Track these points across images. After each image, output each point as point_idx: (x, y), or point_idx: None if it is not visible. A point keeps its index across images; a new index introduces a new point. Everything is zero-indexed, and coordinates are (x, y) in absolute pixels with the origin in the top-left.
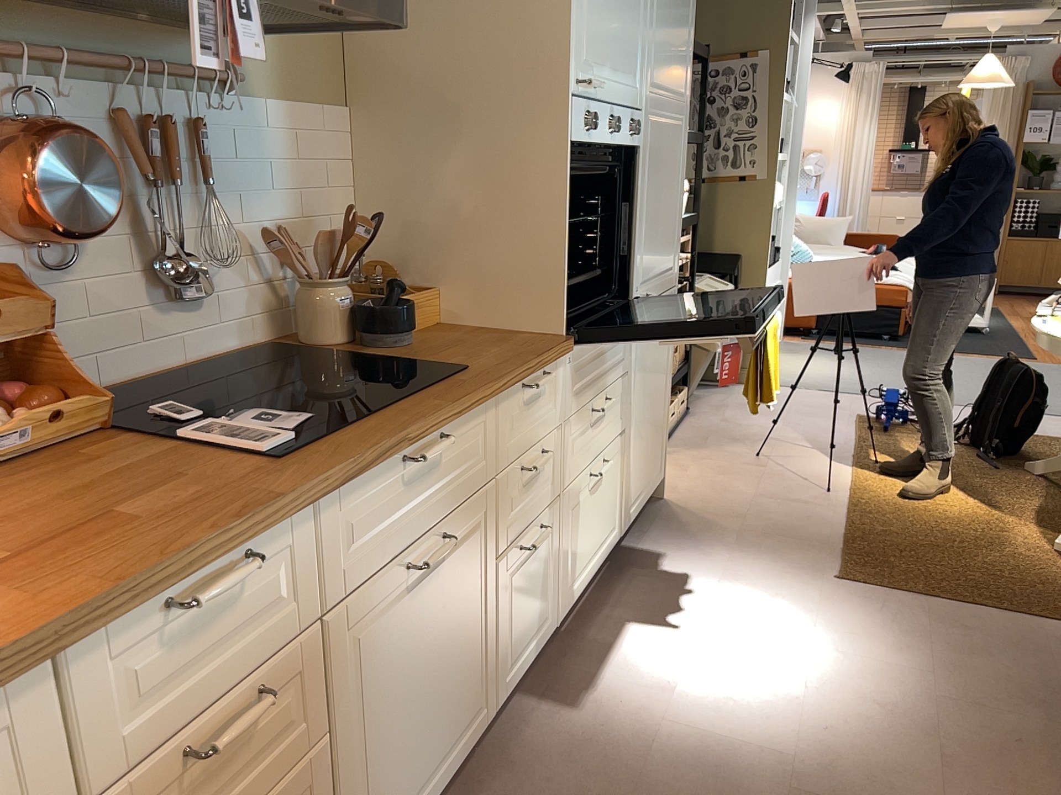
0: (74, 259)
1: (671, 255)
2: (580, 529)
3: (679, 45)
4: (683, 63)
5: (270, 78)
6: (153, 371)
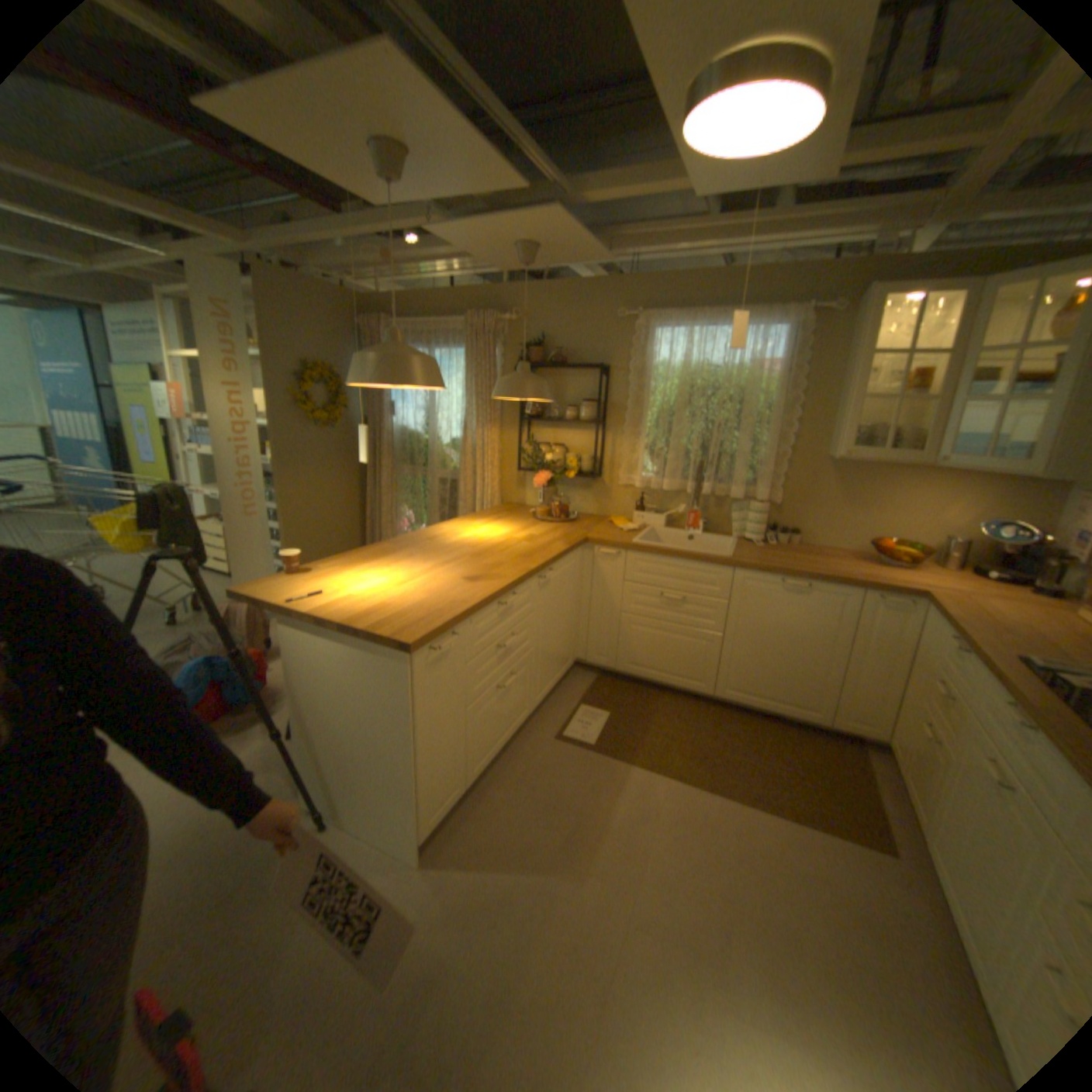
0: None
1: None
2: None
3: None
4: None
5: None
6: None
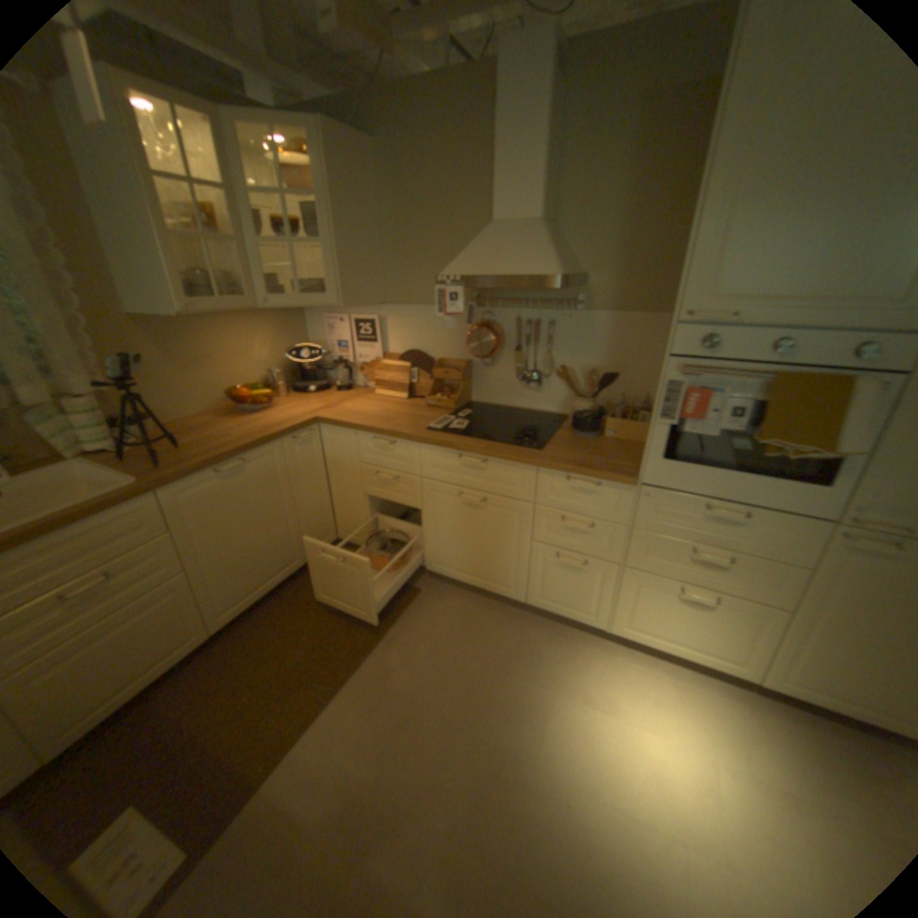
0: (493, 364)
1: None
2: (654, 607)
3: None
4: None
5: (606, 299)
6: (514, 406)
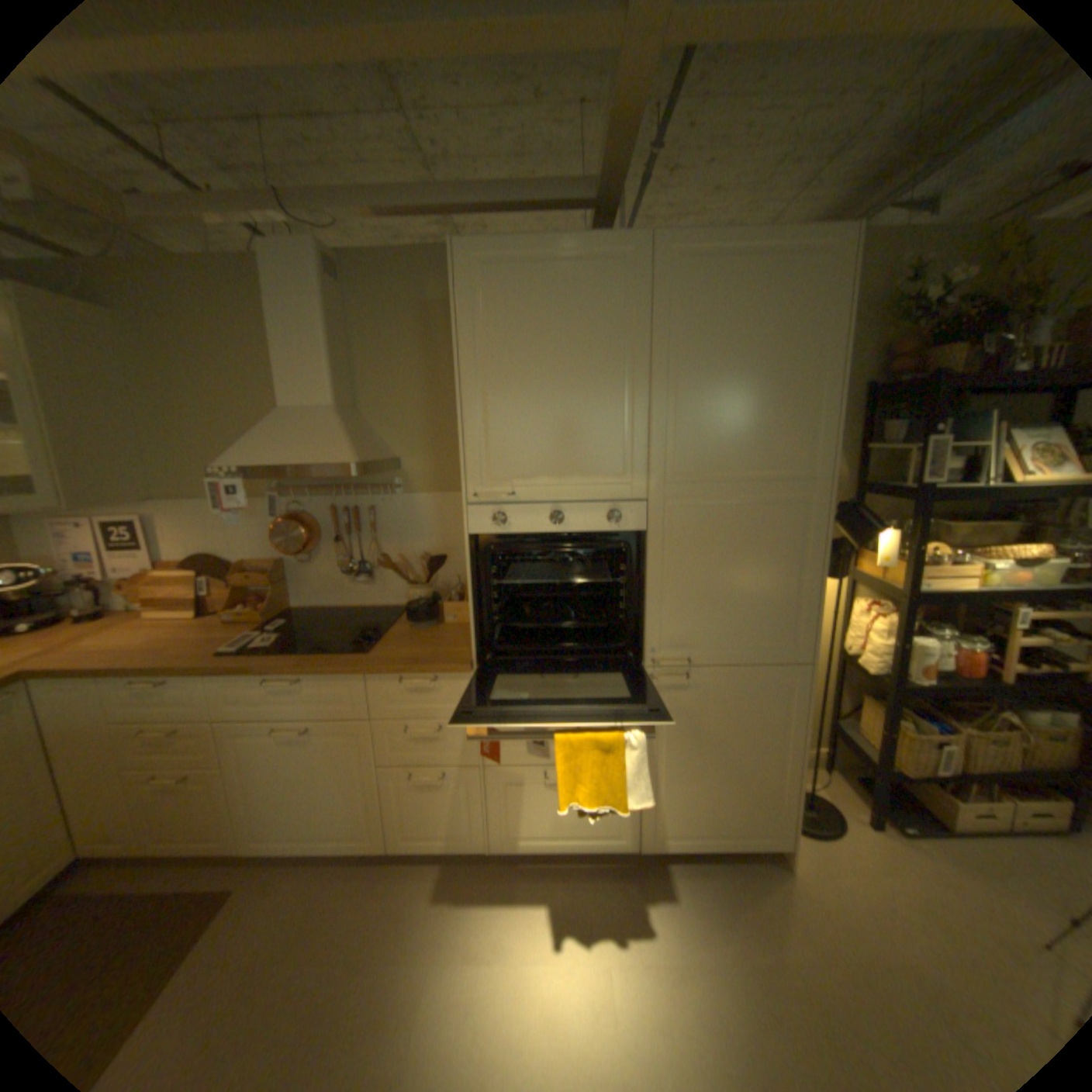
0: (312, 559)
1: (774, 631)
2: (524, 805)
3: (768, 424)
4: (789, 439)
5: (424, 482)
6: (347, 605)
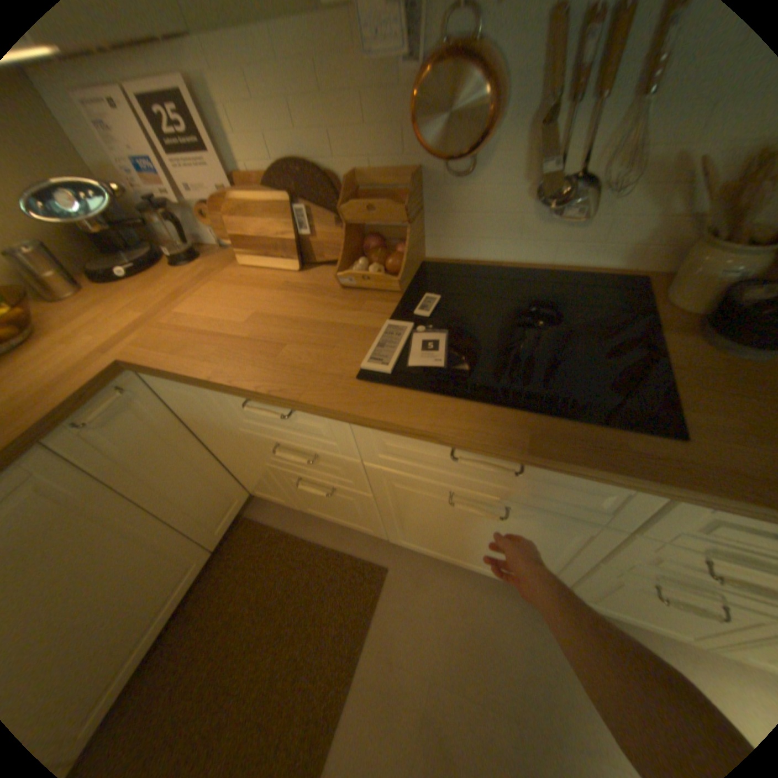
0: (478, 166)
1: None
2: None
3: None
4: None
5: None
6: (521, 260)
